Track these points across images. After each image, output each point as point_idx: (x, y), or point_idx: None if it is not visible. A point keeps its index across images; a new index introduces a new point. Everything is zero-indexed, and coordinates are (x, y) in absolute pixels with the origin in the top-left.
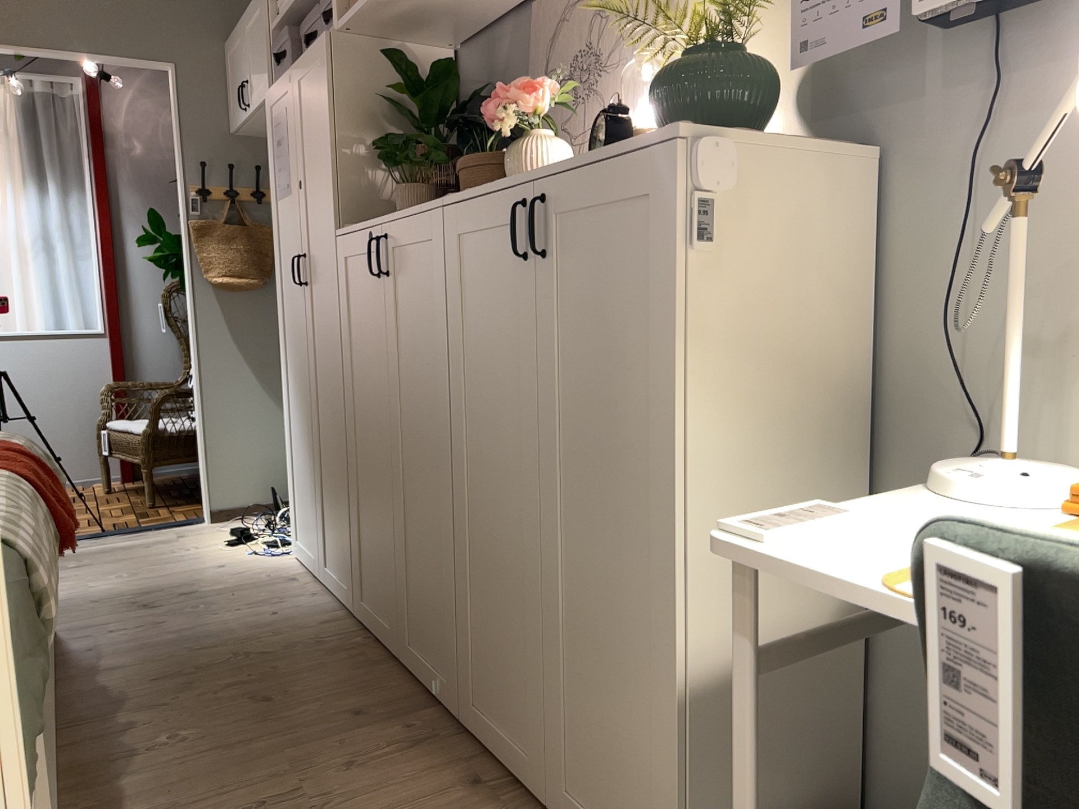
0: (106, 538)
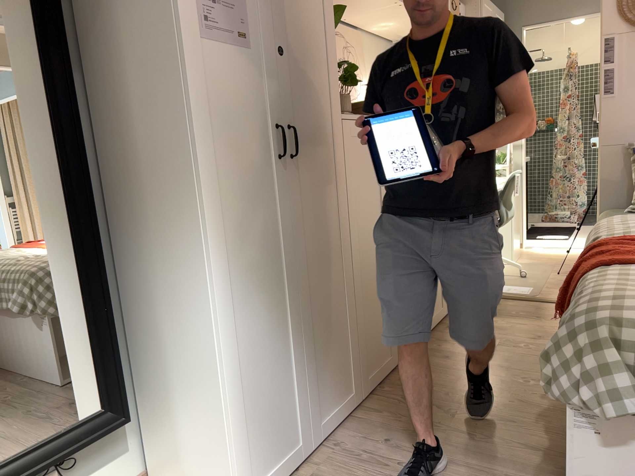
0: None
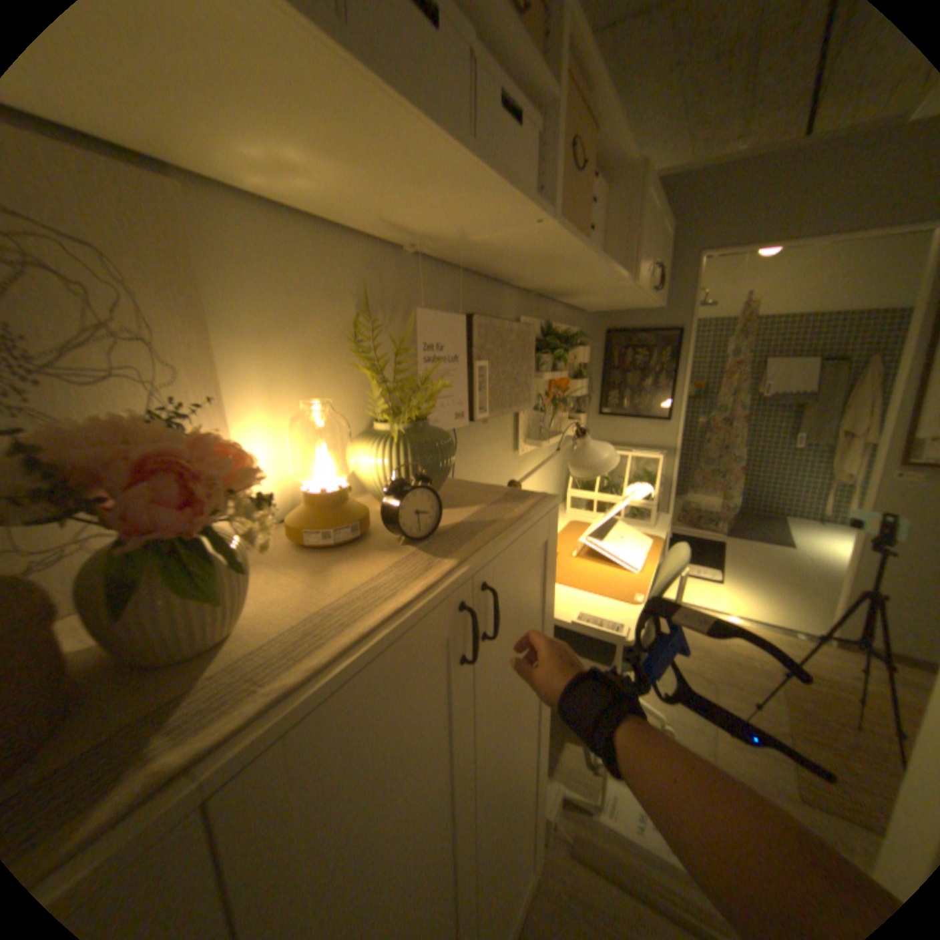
0: None
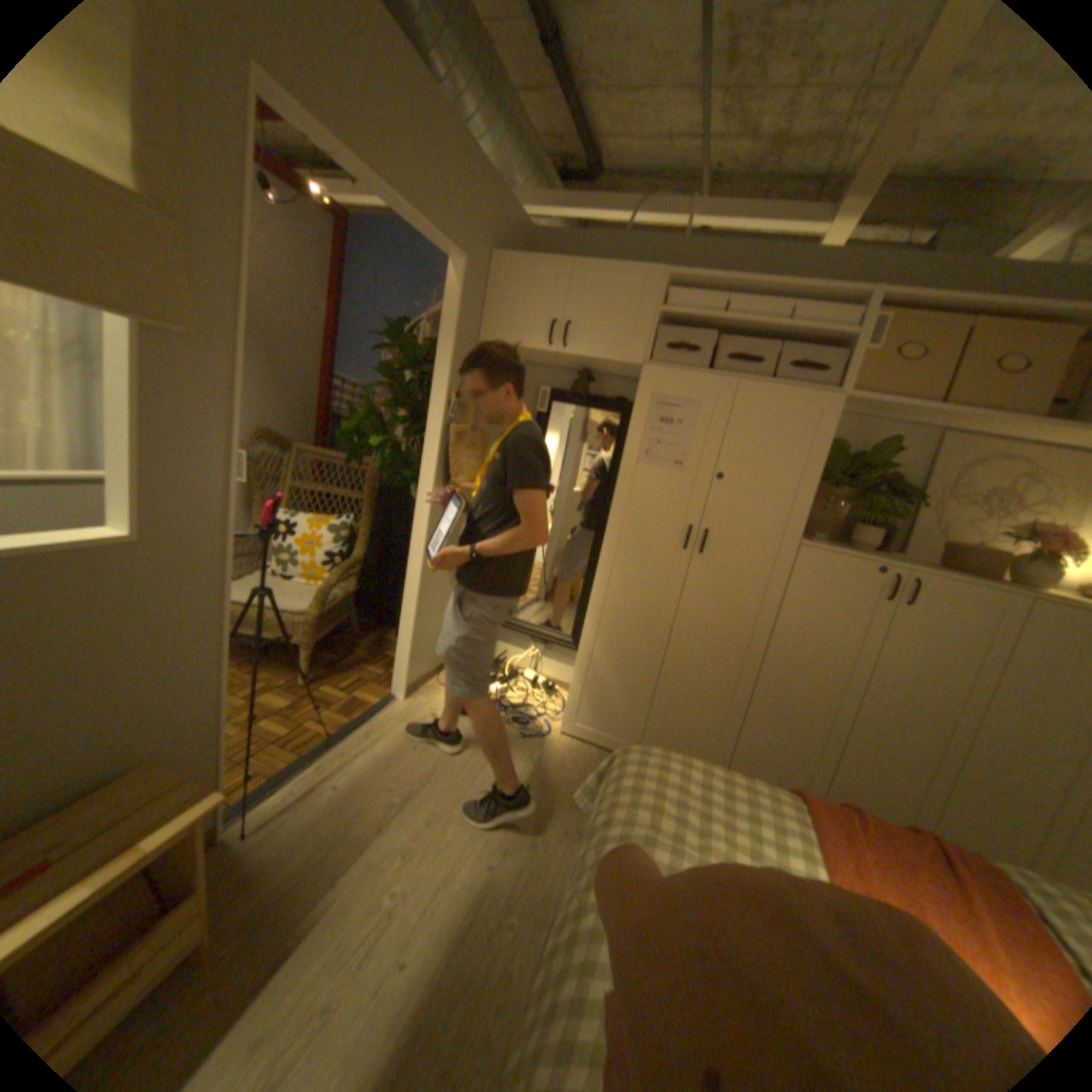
0: (341, 744)
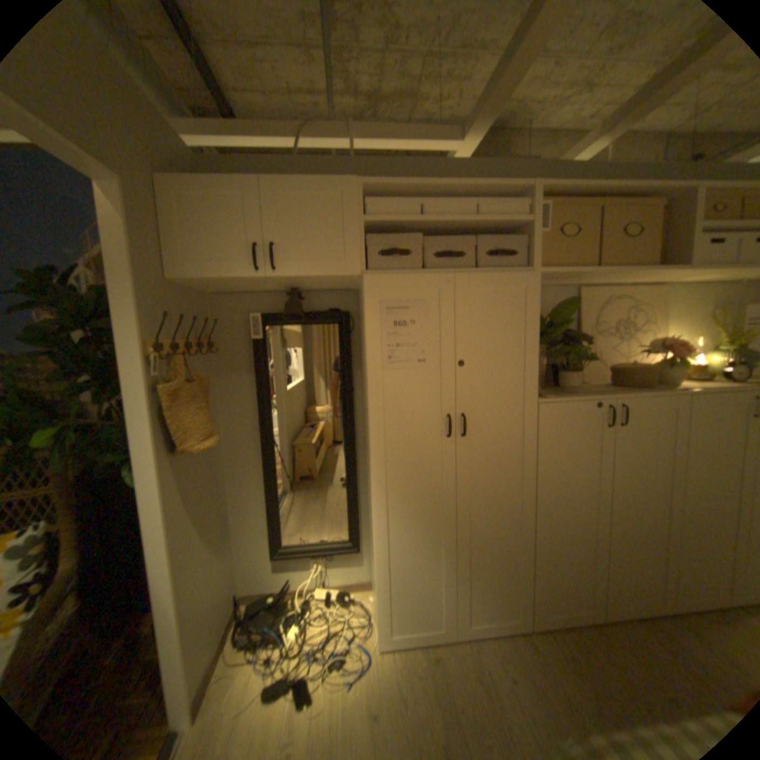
0: None
